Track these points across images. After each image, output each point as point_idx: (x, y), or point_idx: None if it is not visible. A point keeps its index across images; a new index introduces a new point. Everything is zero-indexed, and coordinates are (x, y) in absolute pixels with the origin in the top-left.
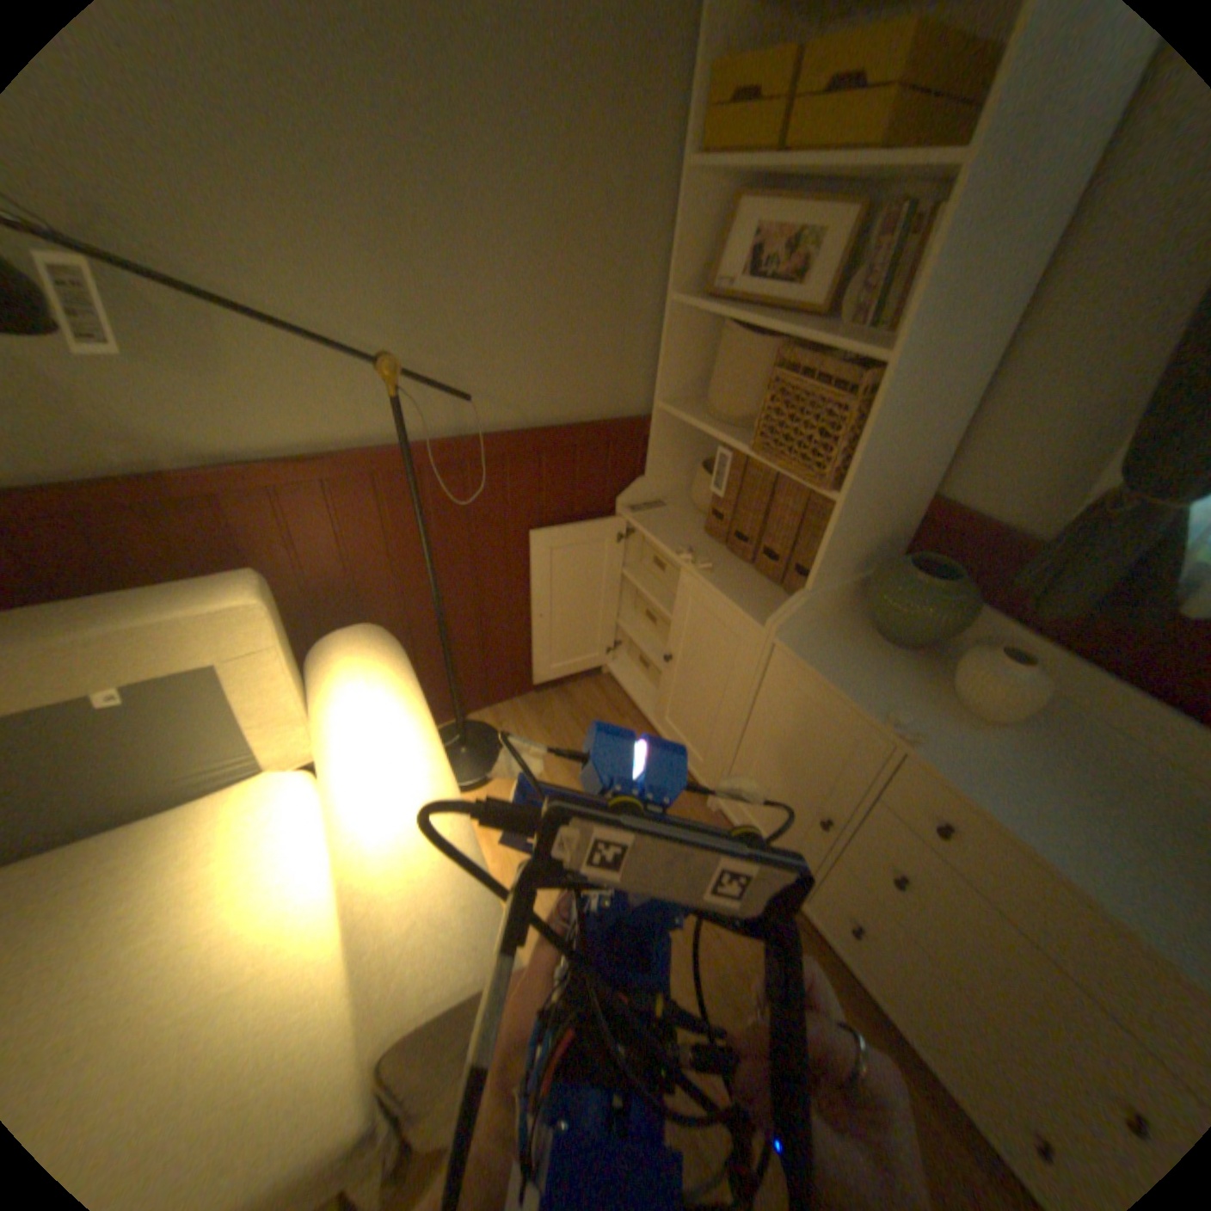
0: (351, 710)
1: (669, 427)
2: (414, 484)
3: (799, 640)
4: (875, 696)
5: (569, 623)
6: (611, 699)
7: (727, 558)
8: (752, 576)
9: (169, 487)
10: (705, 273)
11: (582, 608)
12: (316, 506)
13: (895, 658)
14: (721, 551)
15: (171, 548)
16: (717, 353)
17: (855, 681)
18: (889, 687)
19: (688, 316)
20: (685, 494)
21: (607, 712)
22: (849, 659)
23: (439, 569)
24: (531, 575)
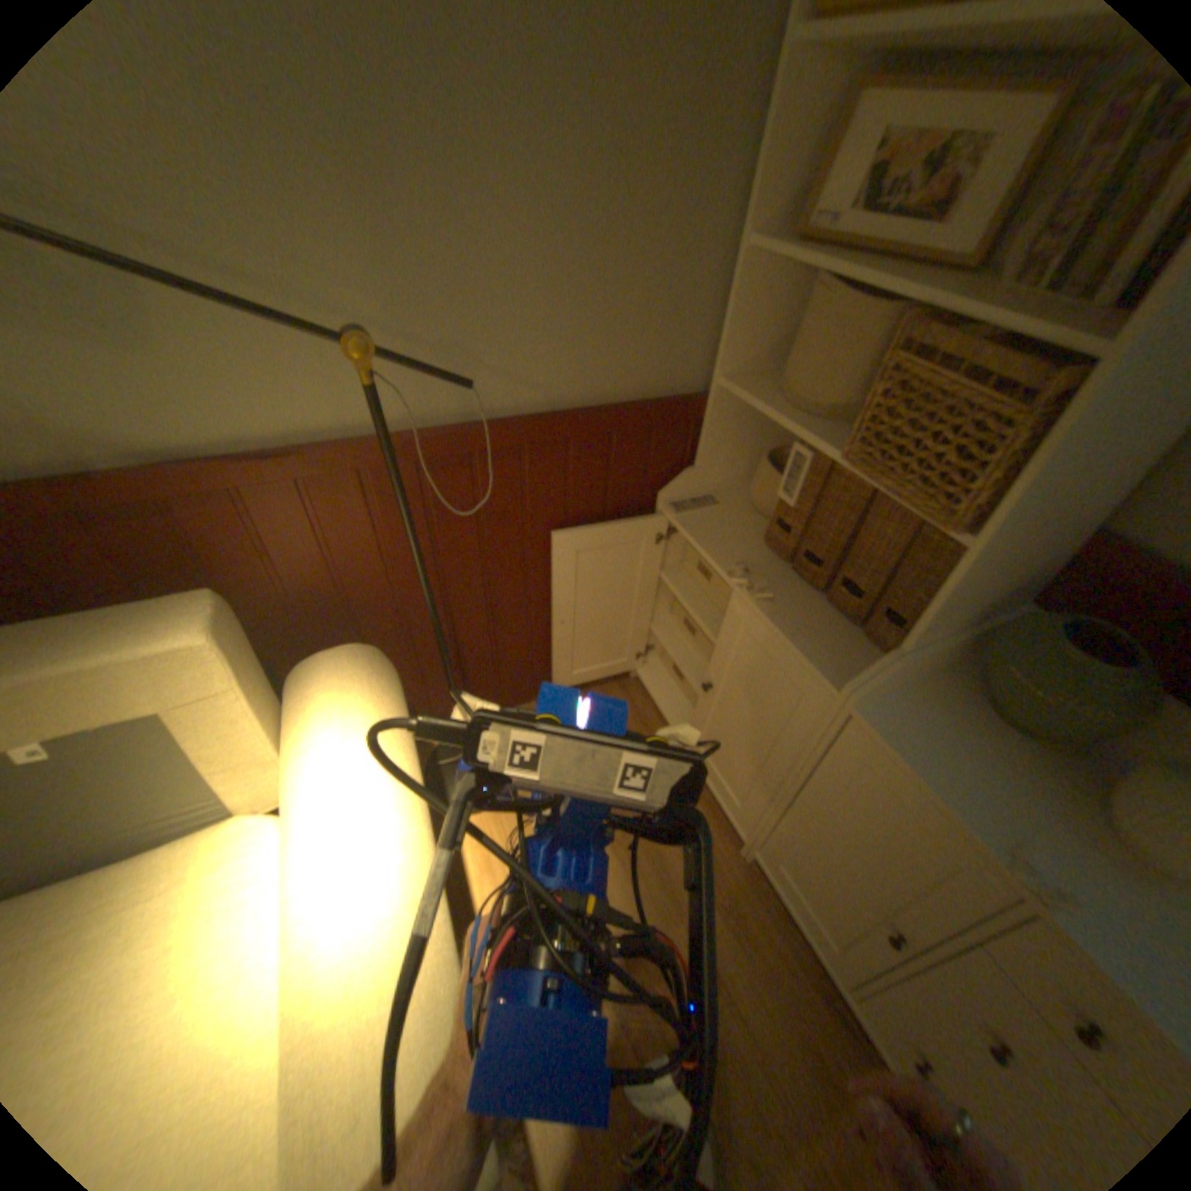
0: (312, 786)
1: (730, 407)
2: (402, 493)
3: (888, 716)
4: (995, 816)
5: (596, 626)
6: (639, 709)
7: (793, 582)
8: (825, 610)
9: (102, 492)
10: (799, 204)
11: (611, 611)
12: (292, 509)
13: (1020, 751)
14: (785, 571)
15: (119, 560)
16: (802, 313)
17: (966, 788)
18: (1014, 801)
19: (769, 264)
20: (743, 487)
21: (634, 726)
22: (957, 751)
23: (444, 574)
24: (553, 578)
